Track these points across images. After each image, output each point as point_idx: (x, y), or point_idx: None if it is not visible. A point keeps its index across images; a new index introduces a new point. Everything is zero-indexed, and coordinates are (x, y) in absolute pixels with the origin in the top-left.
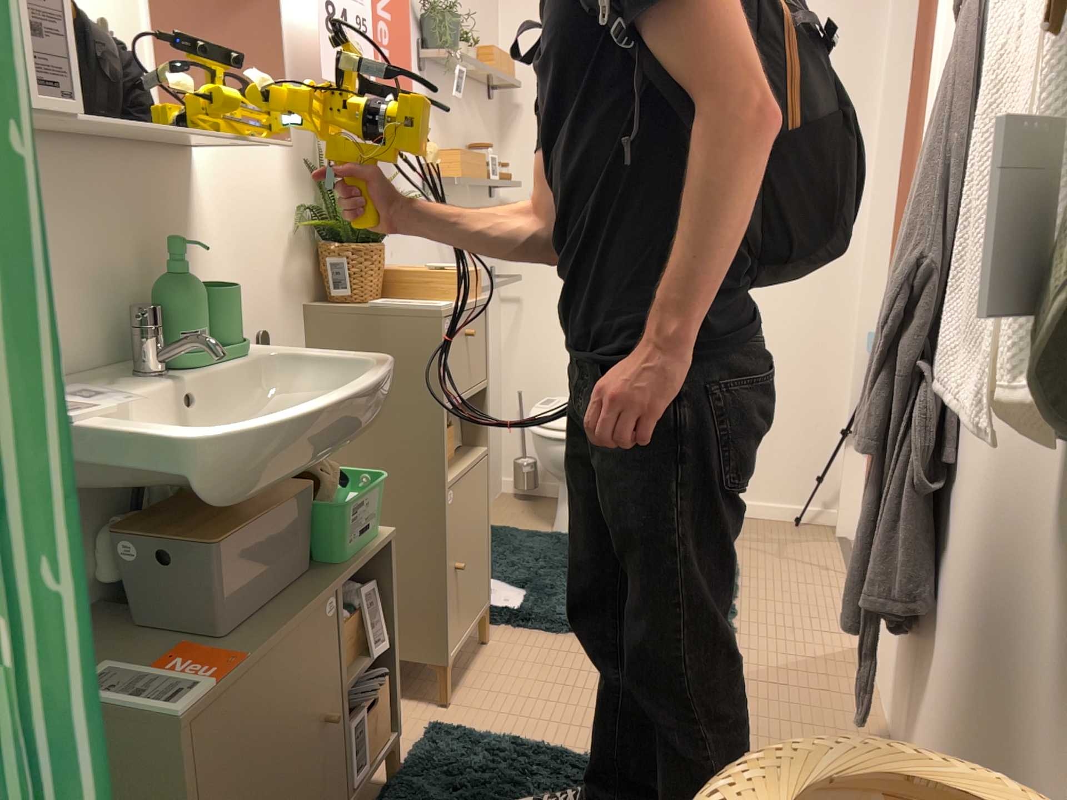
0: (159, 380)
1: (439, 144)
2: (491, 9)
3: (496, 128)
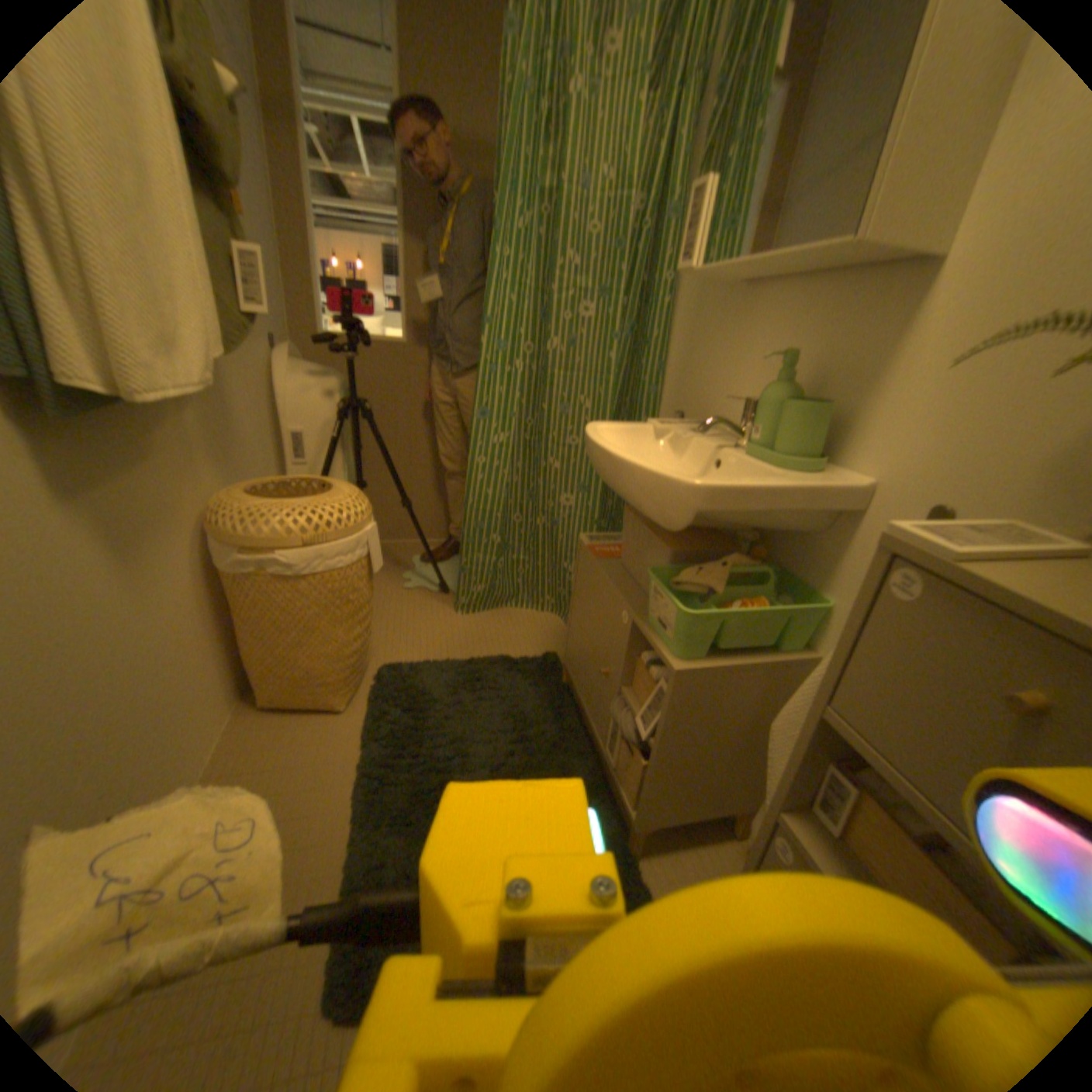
0: (722, 446)
1: None
2: None
3: None
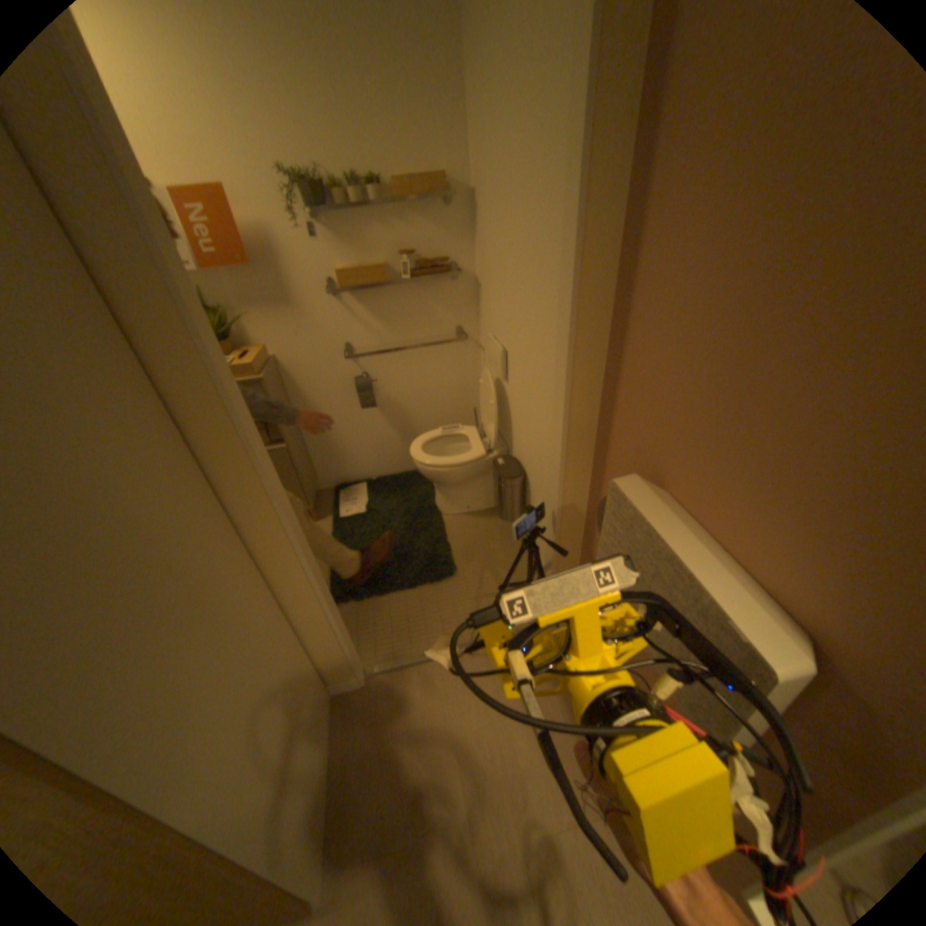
0: None
1: (351, 259)
2: (448, 117)
3: (464, 223)
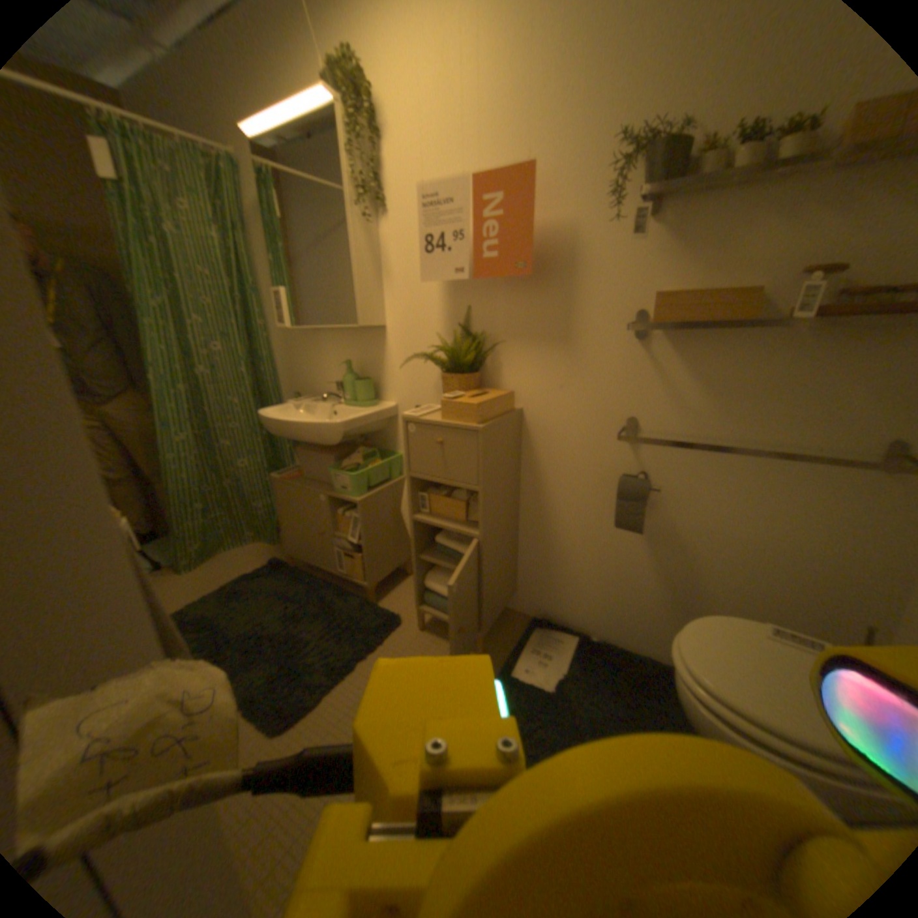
0: (332, 403)
1: (696, 278)
2: None
3: None
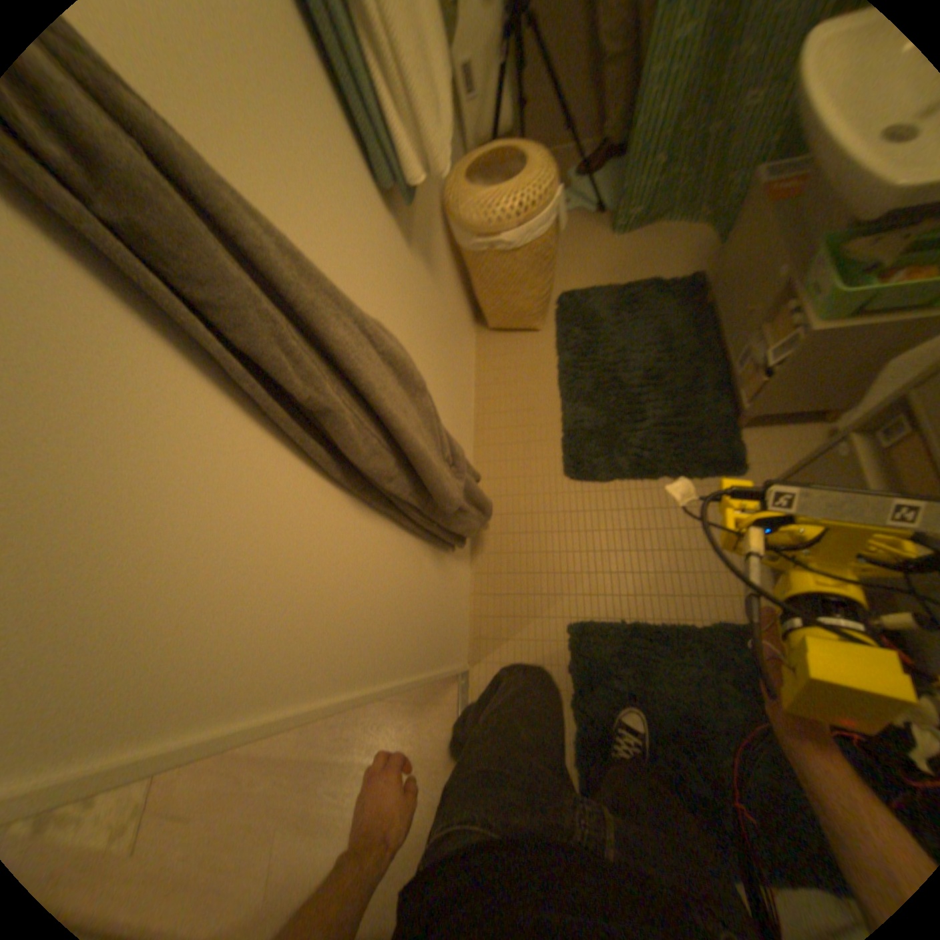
0: None
1: None
2: None
3: None
